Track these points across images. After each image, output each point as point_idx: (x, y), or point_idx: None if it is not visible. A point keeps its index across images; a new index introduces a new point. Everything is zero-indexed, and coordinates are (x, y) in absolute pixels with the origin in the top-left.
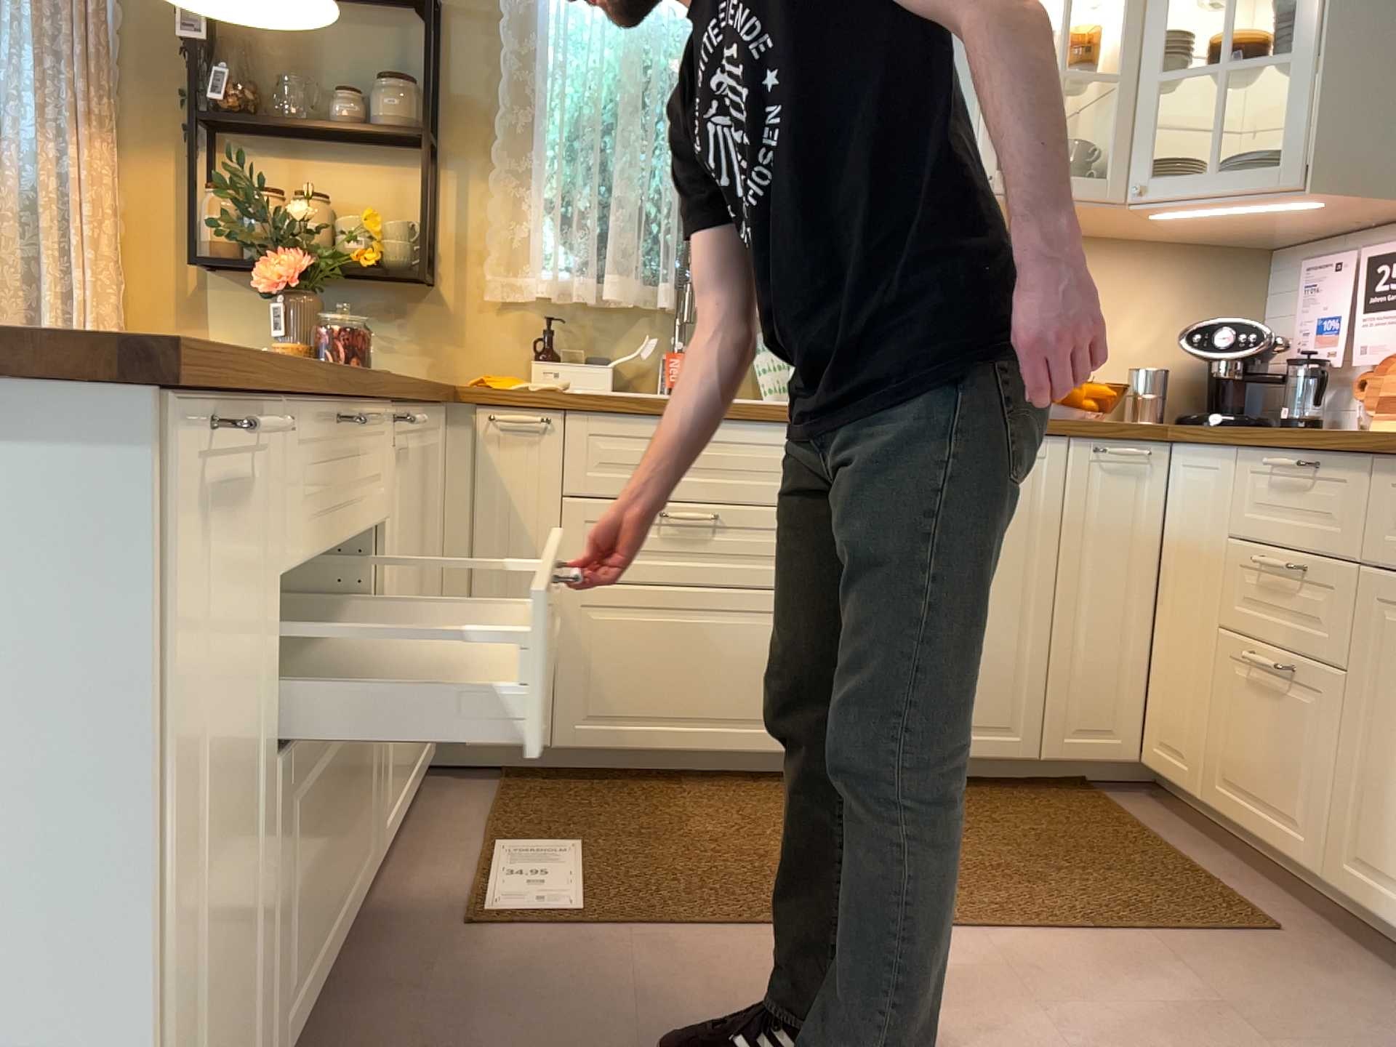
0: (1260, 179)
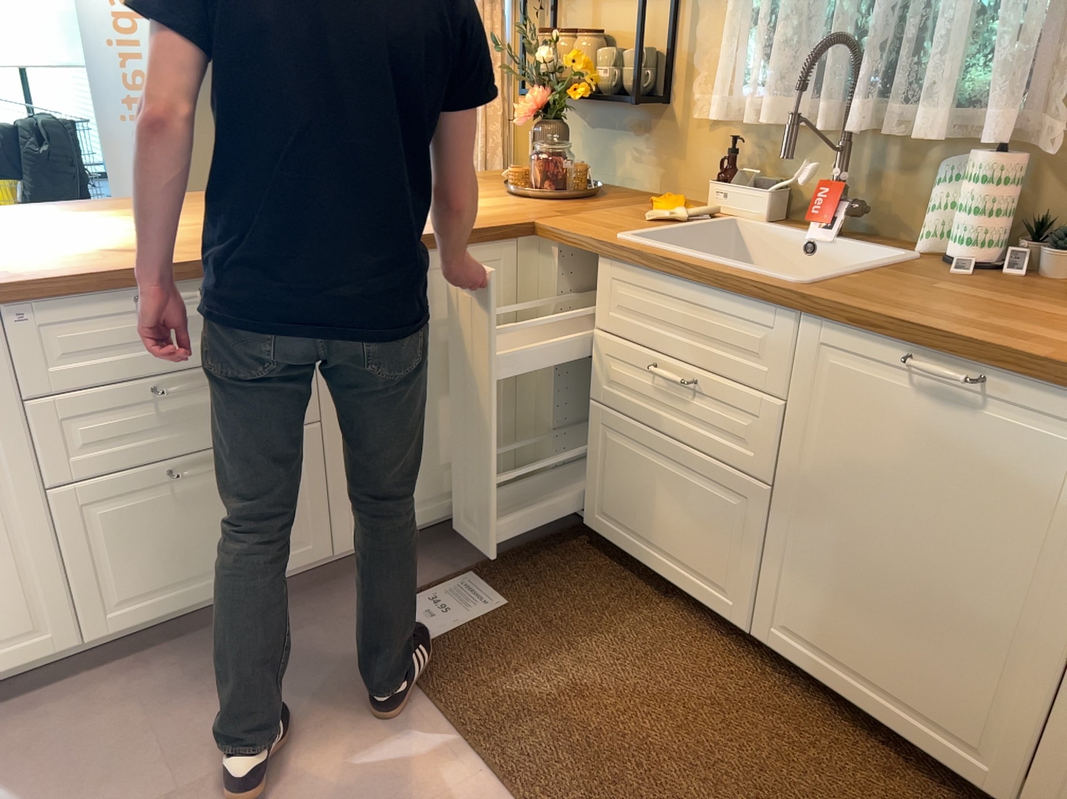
0: None
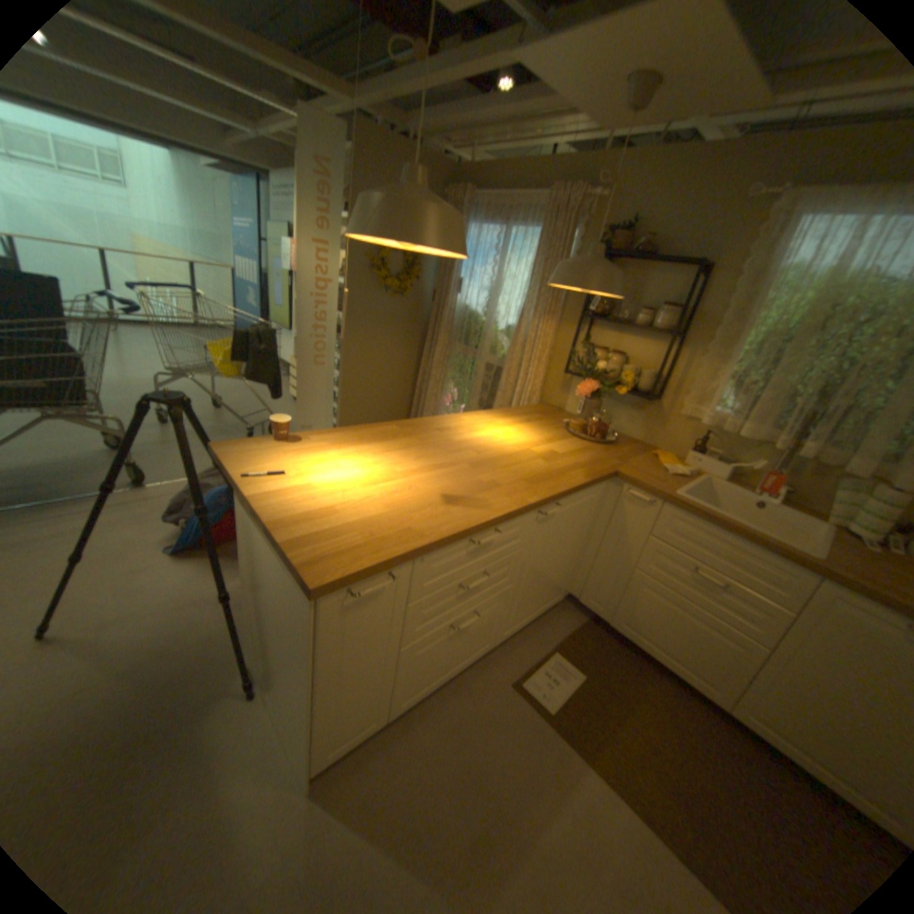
0: None
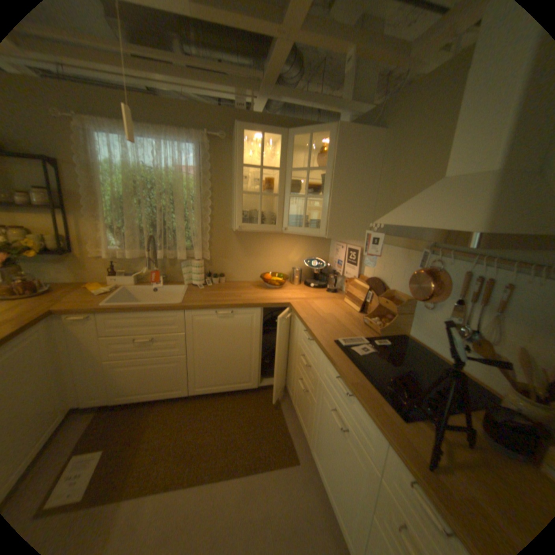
0: (314, 232)
